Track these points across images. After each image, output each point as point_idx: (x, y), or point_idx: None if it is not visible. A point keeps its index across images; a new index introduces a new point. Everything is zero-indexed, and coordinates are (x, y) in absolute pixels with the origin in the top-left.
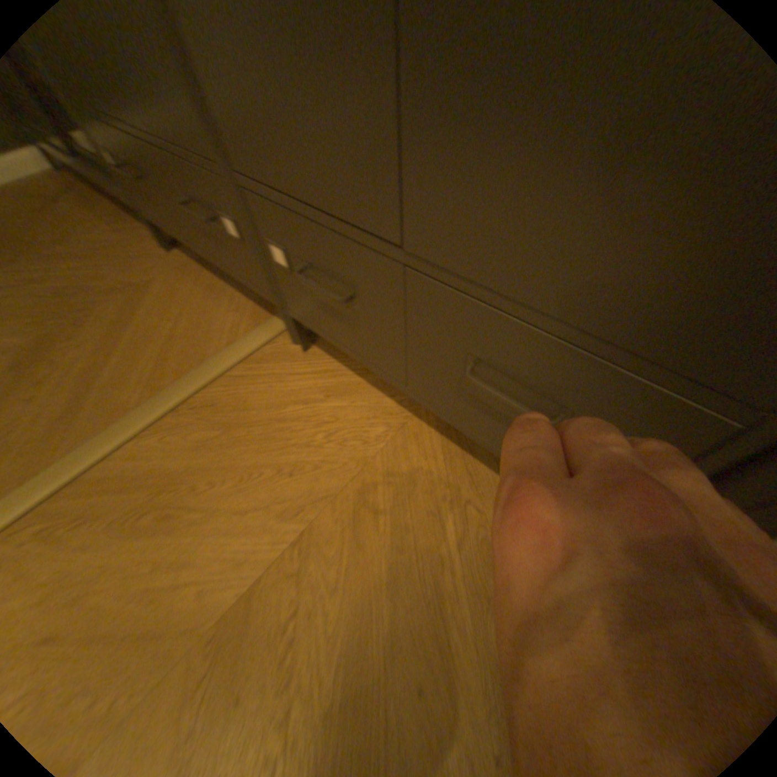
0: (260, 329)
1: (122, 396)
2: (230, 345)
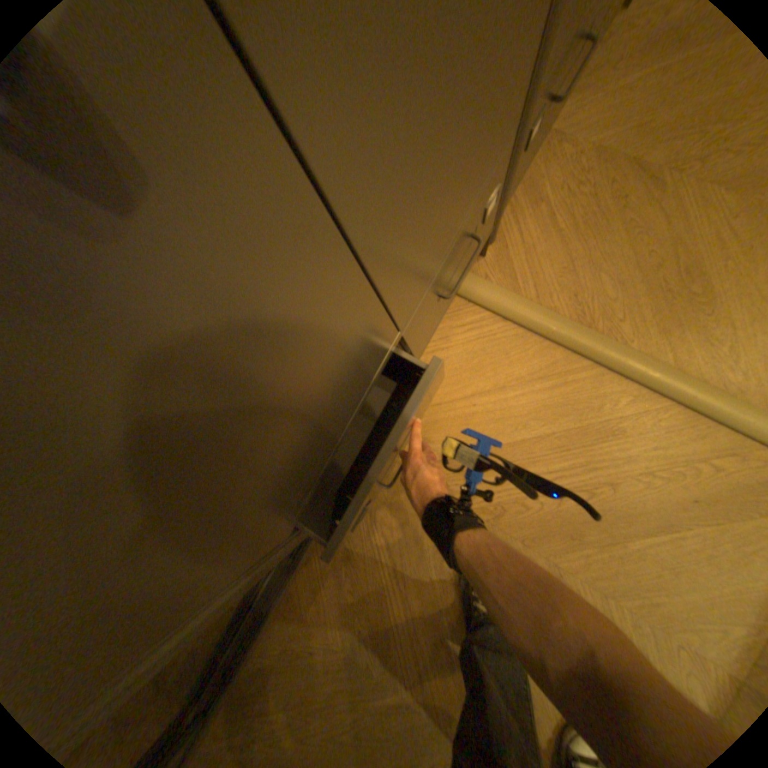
0: (468, 299)
1: (583, 396)
2: (495, 323)
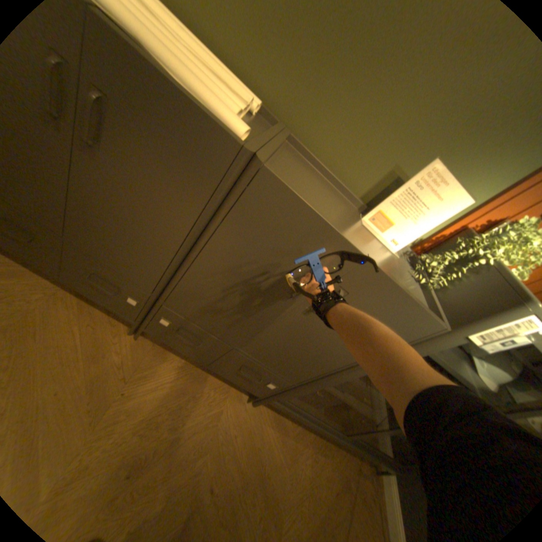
0: None
1: None
2: None
